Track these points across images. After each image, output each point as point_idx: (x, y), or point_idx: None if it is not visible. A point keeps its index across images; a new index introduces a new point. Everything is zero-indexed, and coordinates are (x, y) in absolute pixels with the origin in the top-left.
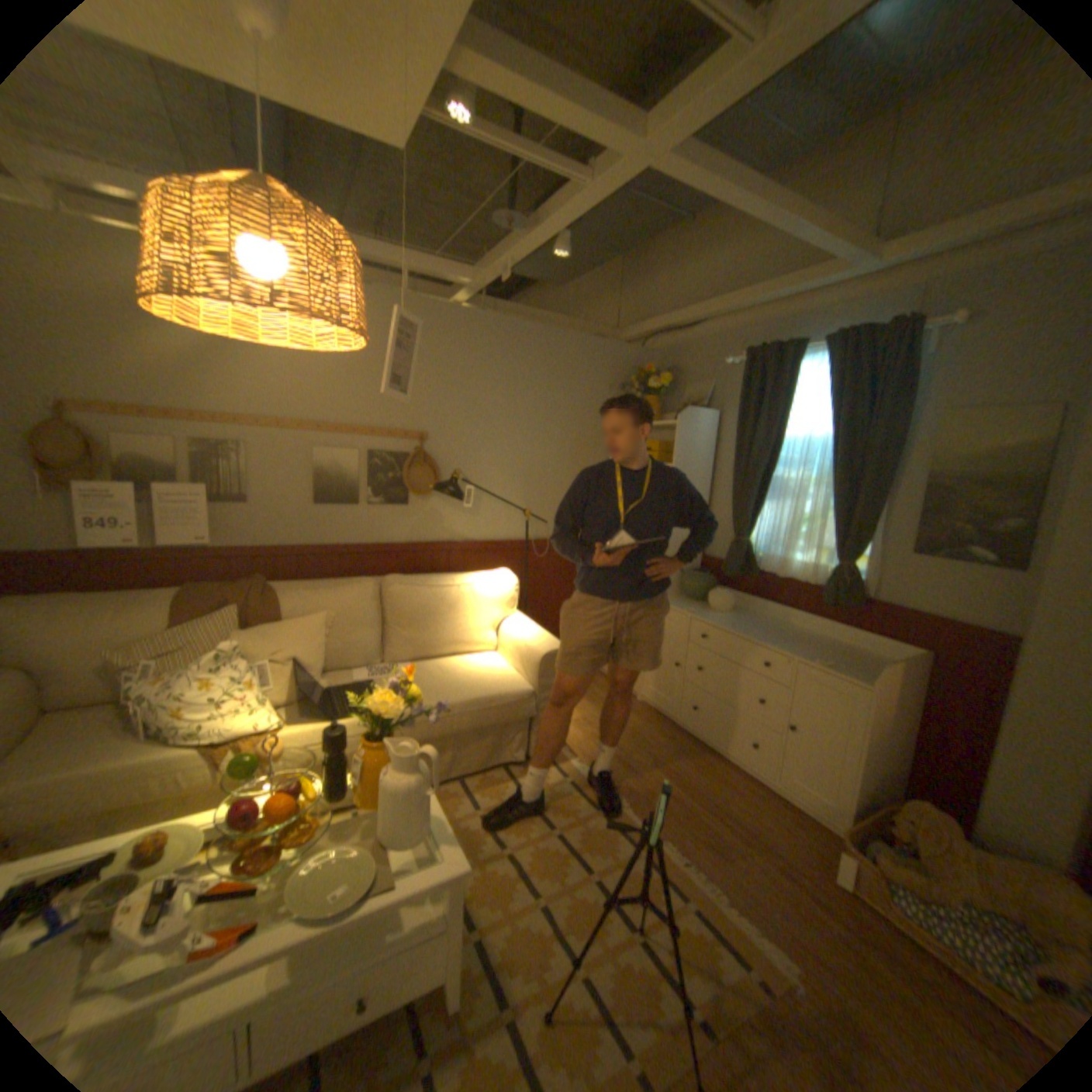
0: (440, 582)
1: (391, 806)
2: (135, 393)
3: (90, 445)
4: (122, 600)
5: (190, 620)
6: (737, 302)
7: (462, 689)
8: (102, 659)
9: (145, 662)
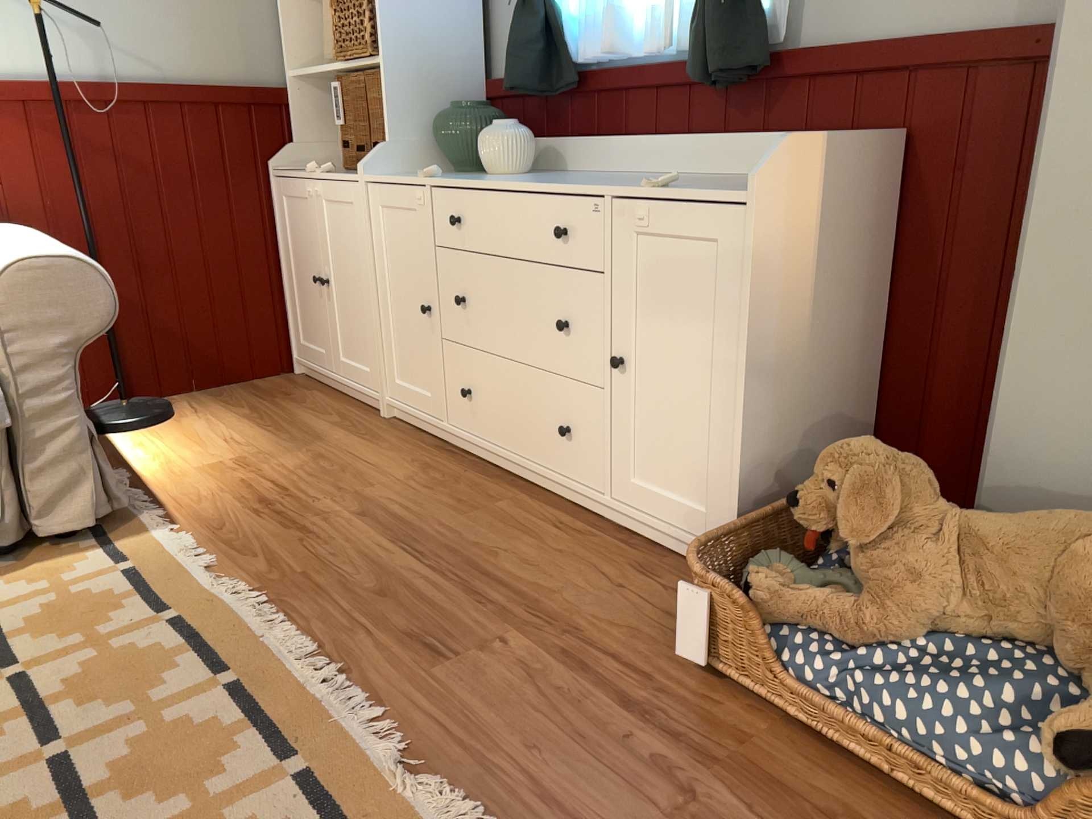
0: None
1: None
2: None
3: None
4: None
5: None
6: None
7: None
8: None
9: None
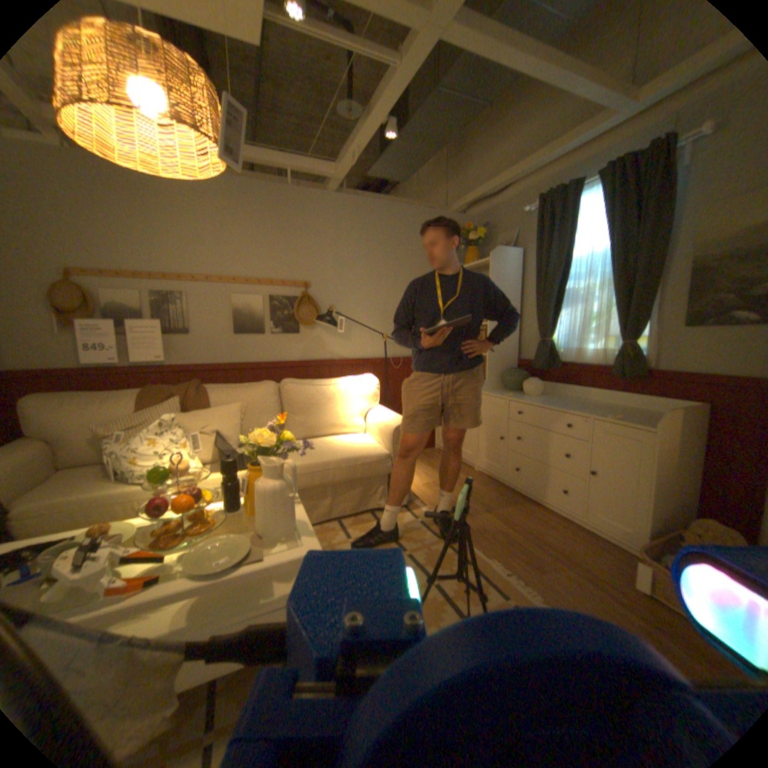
0: (321, 382)
1: (262, 501)
2: (114, 259)
3: (87, 294)
4: (107, 393)
5: (149, 405)
6: (531, 163)
7: (336, 451)
8: (90, 428)
9: (118, 431)
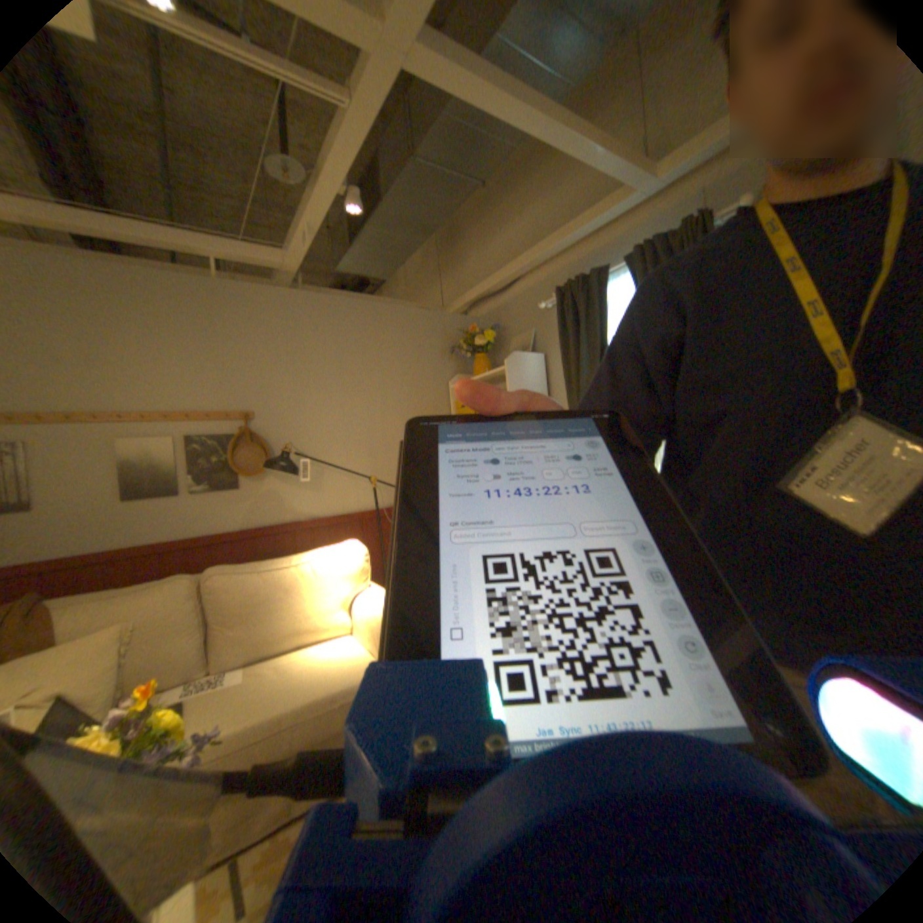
0: (274, 564)
1: None
2: None
3: None
4: None
5: None
6: (540, 253)
7: (298, 689)
8: None
9: None
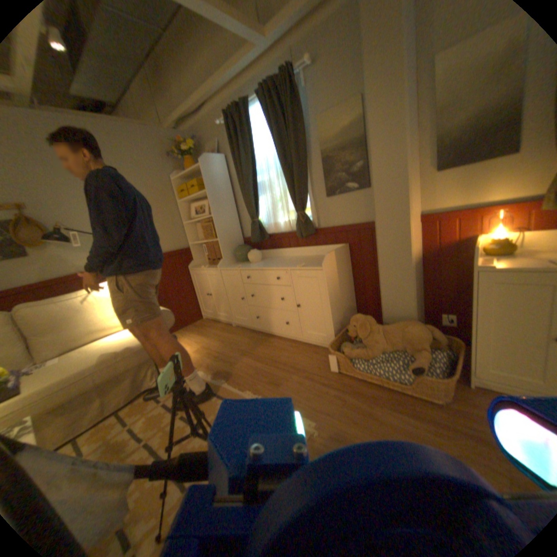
0: (64, 296)
1: None
2: None
3: None
4: None
5: None
6: (210, 85)
7: (93, 356)
8: None
9: None
